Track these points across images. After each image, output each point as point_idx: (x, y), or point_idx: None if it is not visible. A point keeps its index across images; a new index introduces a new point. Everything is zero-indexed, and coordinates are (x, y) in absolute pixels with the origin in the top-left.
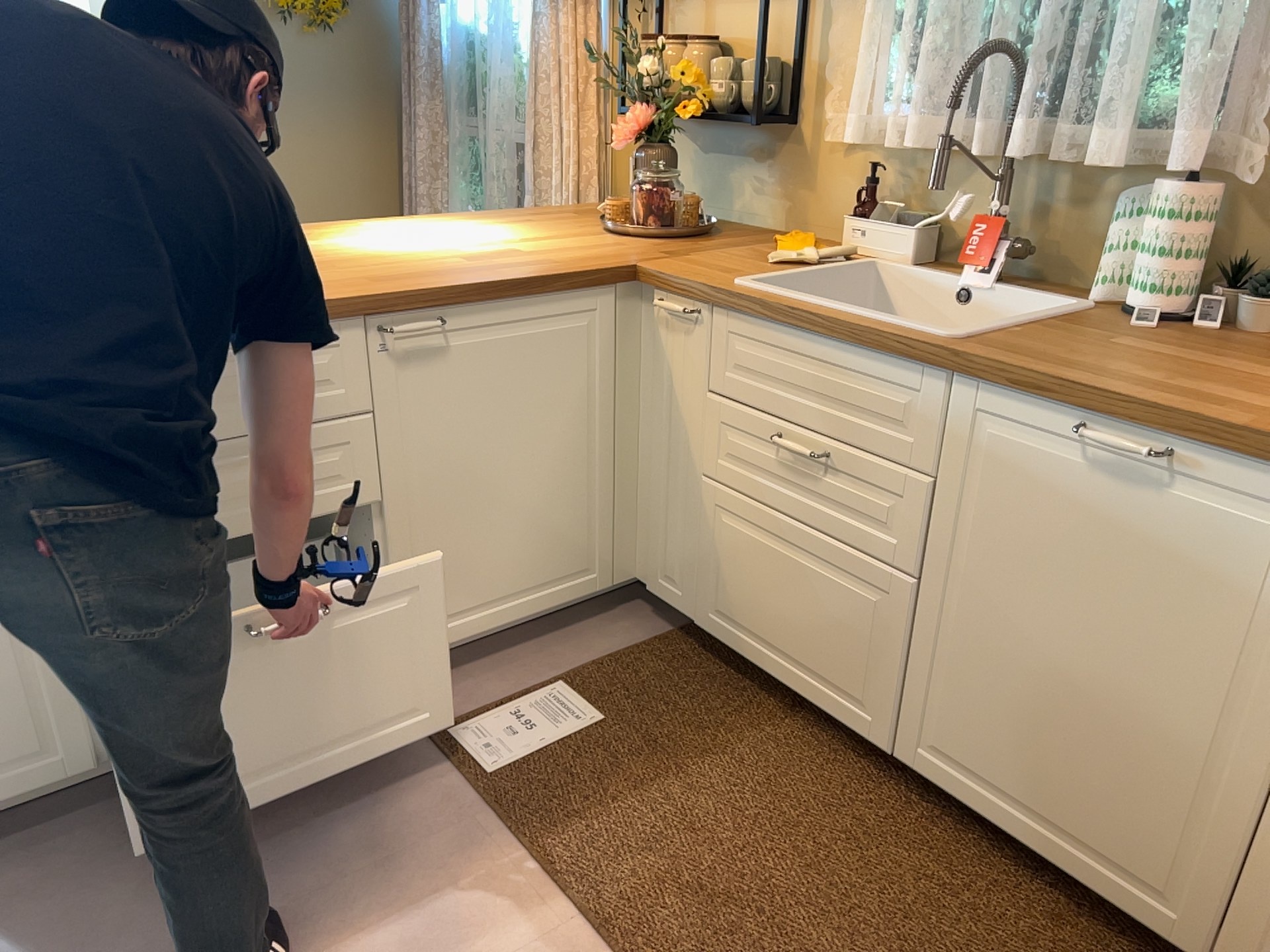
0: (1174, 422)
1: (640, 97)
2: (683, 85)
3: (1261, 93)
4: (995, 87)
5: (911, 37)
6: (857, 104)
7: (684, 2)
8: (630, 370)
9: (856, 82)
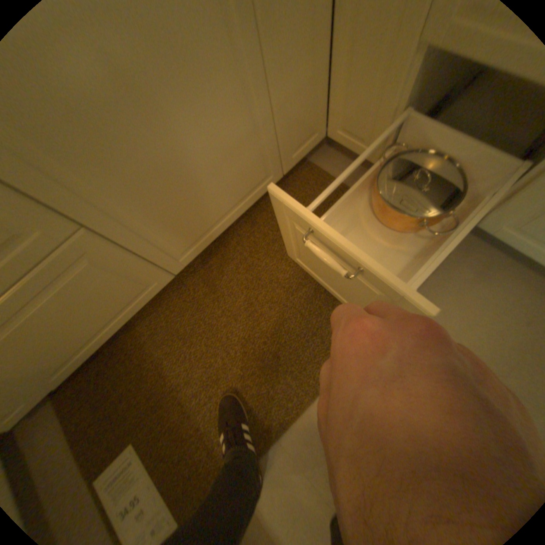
0: None
1: None
2: None
3: None
4: None
5: None
6: None
7: None
8: None
9: None
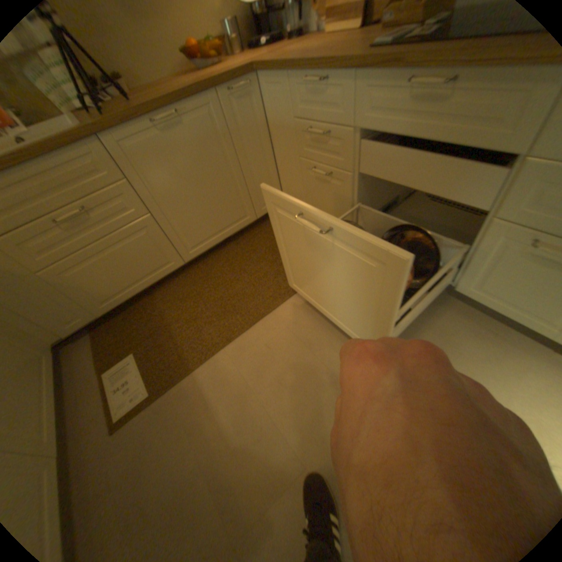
0: (170, 96)
1: None
2: None
3: None
4: None
5: None
6: None
7: None
8: None
9: None
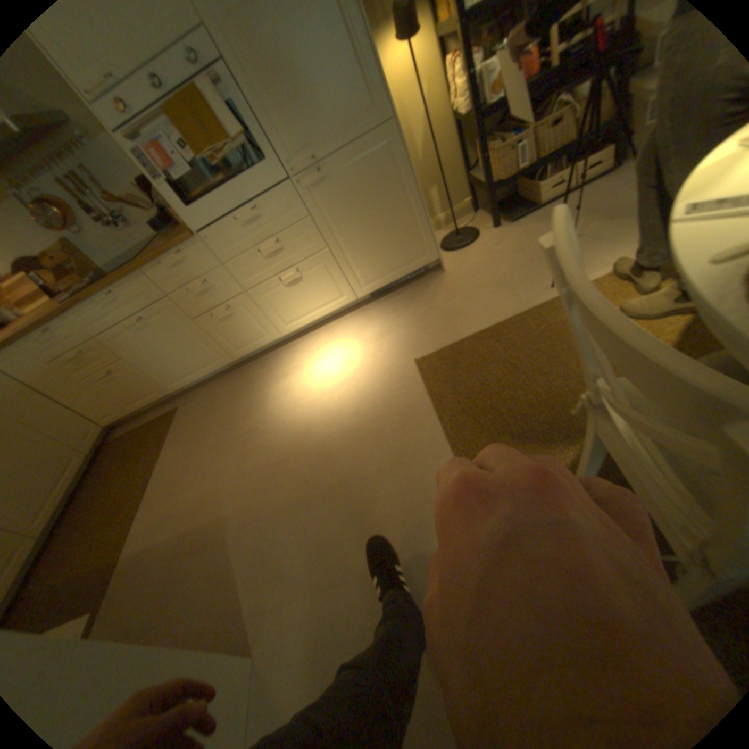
0: None
1: None
2: None
3: None
4: None
5: None
6: None
7: None
8: None
9: None
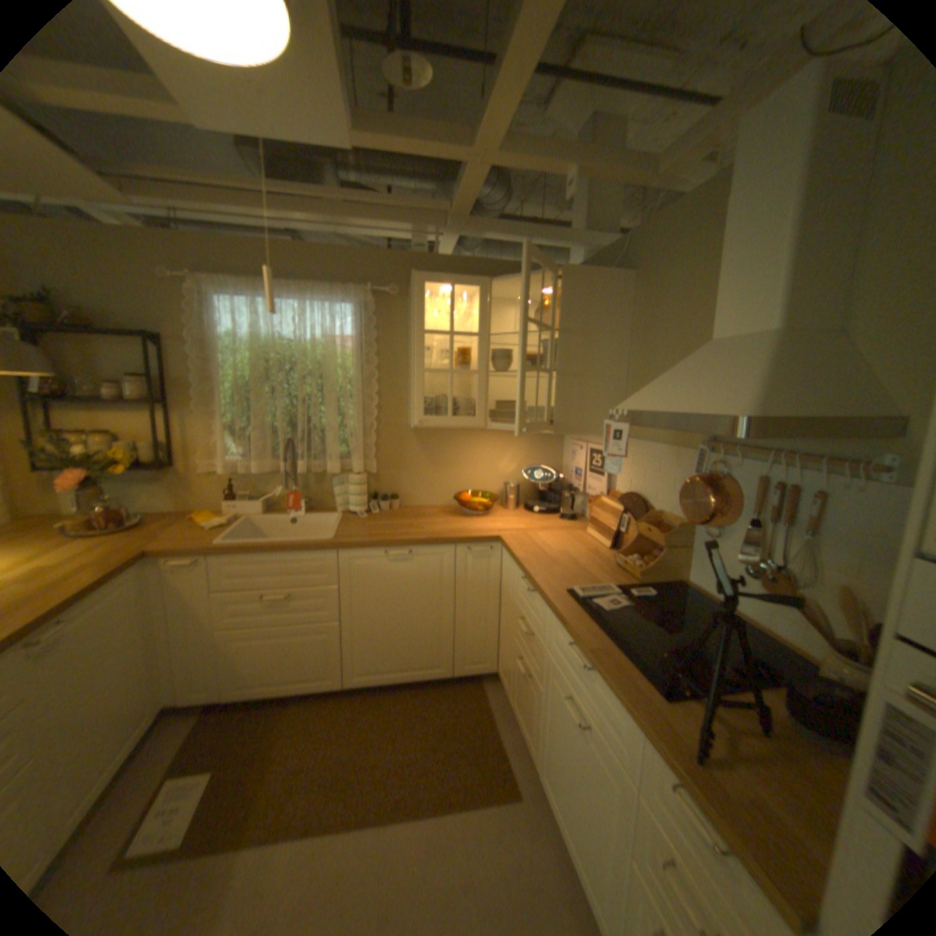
0: (410, 544)
1: (68, 466)
2: (106, 458)
3: (367, 449)
4: (279, 449)
5: (242, 435)
6: (219, 460)
7: (68, 413)
8: (144, 605)
9: (217, 451)
